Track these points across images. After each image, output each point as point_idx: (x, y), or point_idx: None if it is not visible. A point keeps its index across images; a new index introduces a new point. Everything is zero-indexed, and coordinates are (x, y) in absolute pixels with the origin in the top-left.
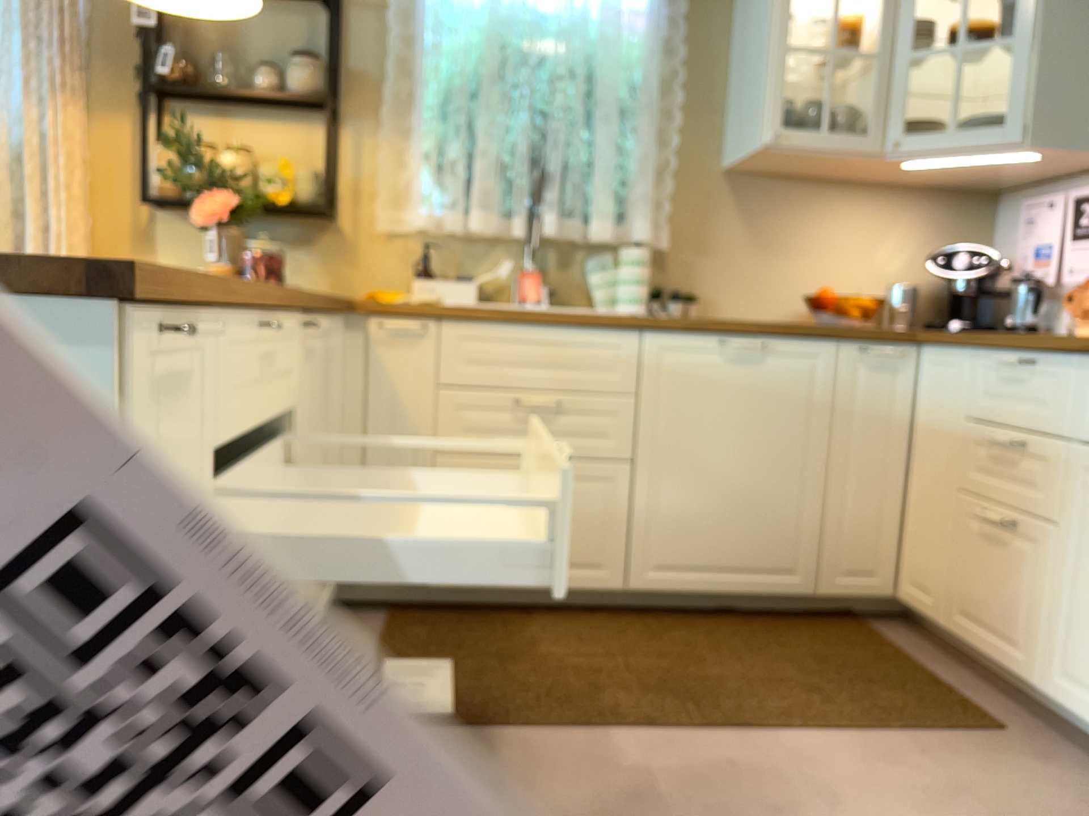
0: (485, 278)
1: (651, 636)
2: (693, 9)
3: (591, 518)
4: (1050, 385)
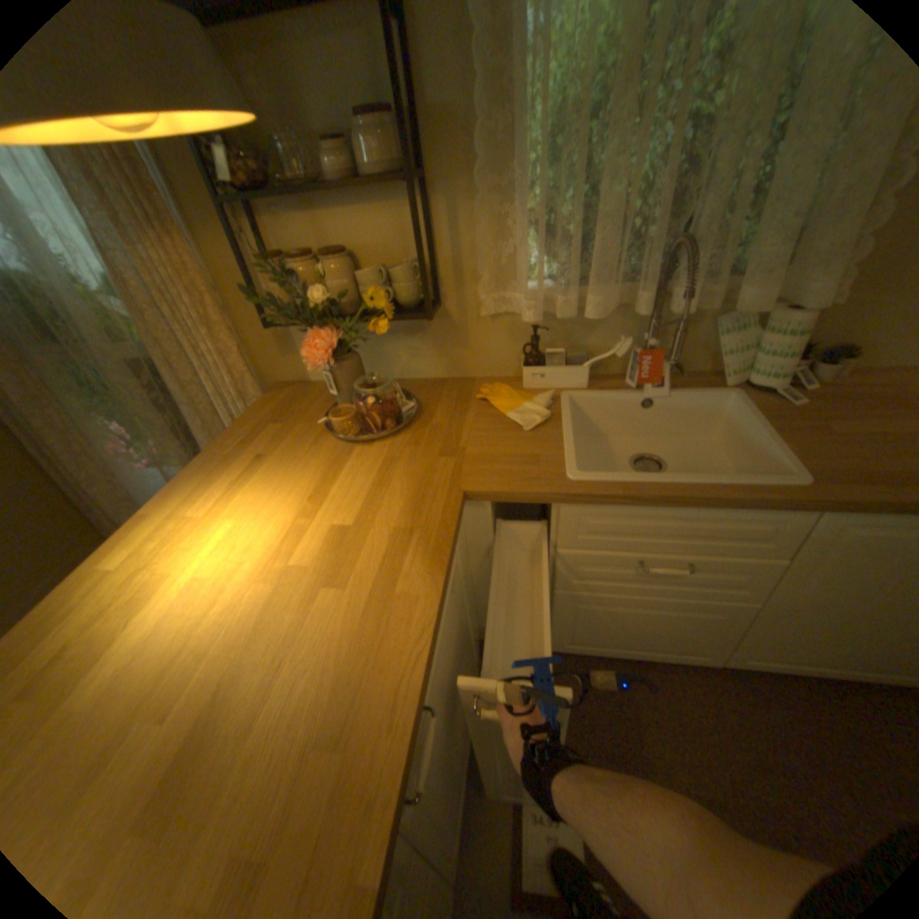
0: (598, 358)
1: (747, 717)
2: None
3: (703, 632)
4: None
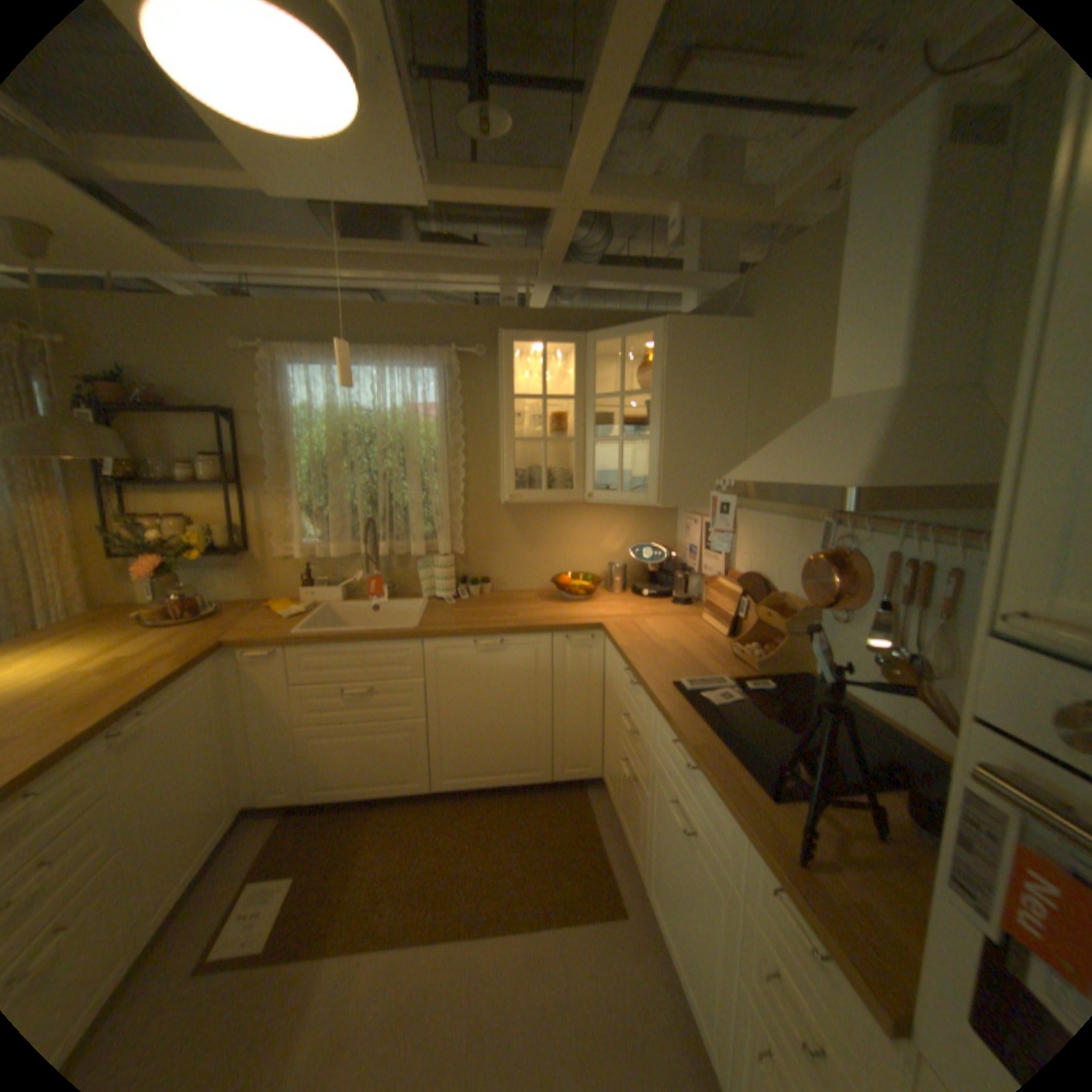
0: (347, 584)
1: (440, 827)
2: (469, 401)
3: (401, 754)
4: (643, 703)
